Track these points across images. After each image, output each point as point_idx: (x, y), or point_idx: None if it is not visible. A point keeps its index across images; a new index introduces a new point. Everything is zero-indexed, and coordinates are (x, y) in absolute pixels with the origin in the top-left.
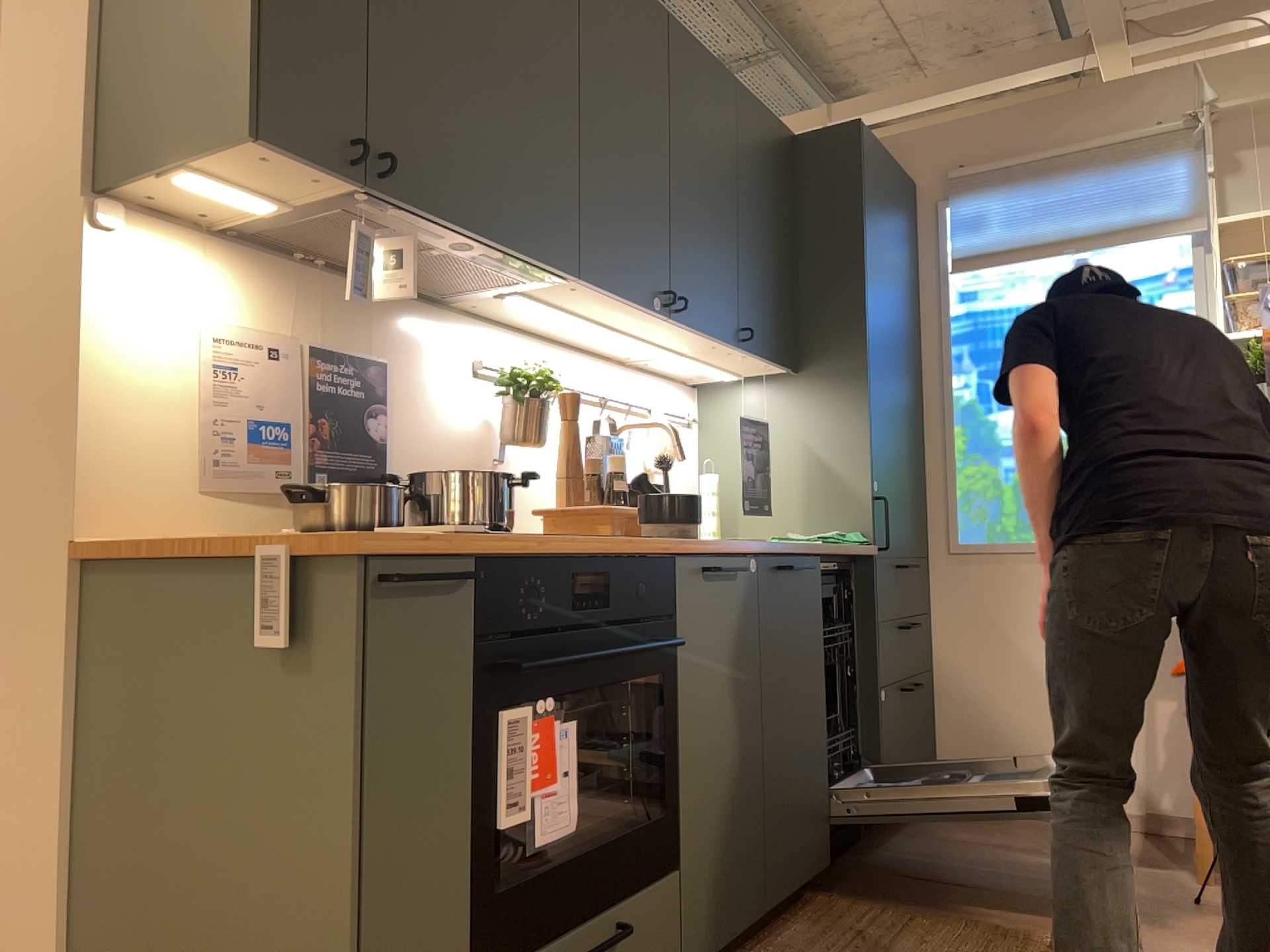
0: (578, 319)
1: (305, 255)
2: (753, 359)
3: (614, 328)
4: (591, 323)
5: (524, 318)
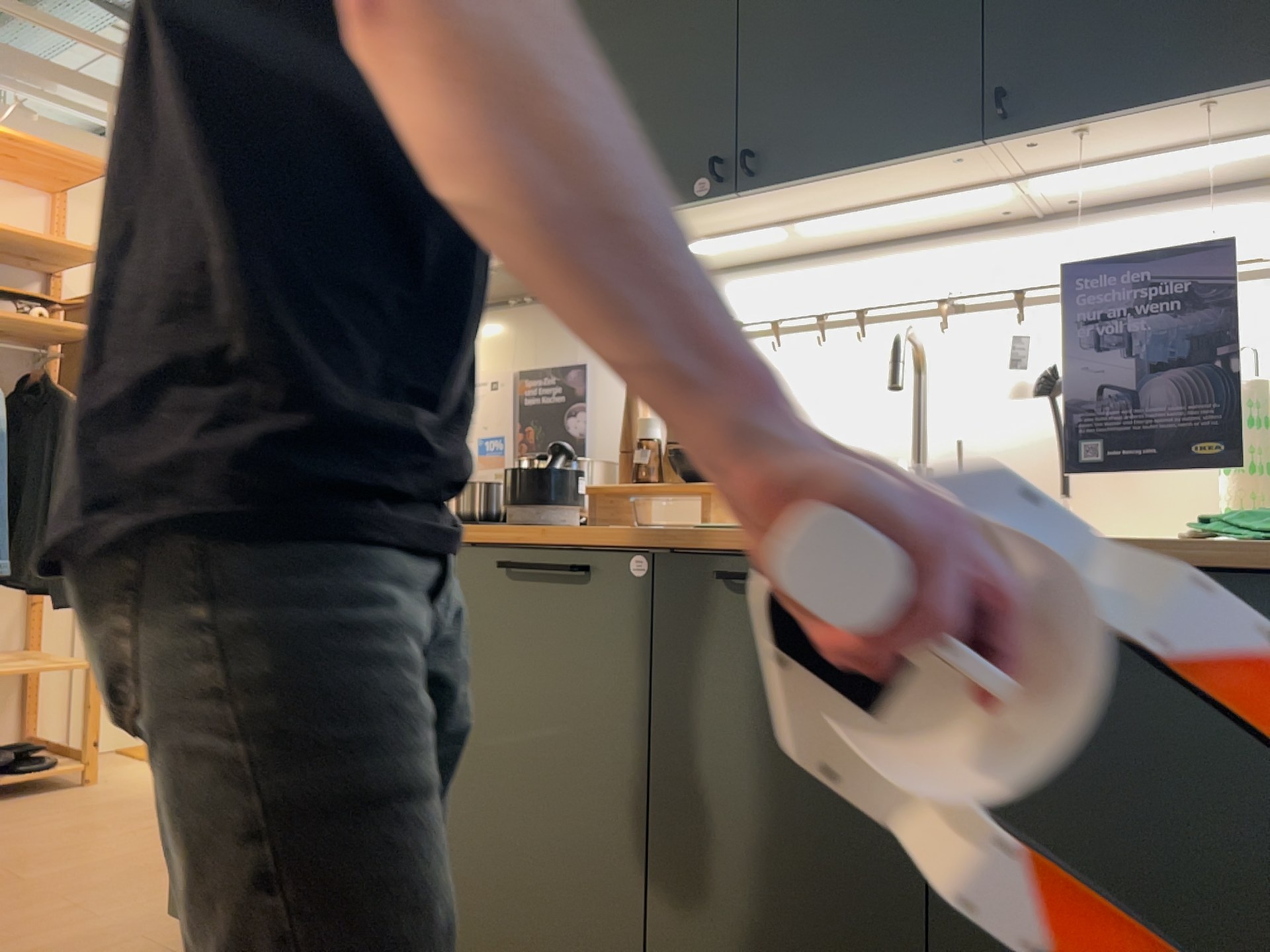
0: (725, 239)
1: (511, 299)
2: (1137, 122)
3: (785, 223)
4: (743, 235)
5: (744, 253)
